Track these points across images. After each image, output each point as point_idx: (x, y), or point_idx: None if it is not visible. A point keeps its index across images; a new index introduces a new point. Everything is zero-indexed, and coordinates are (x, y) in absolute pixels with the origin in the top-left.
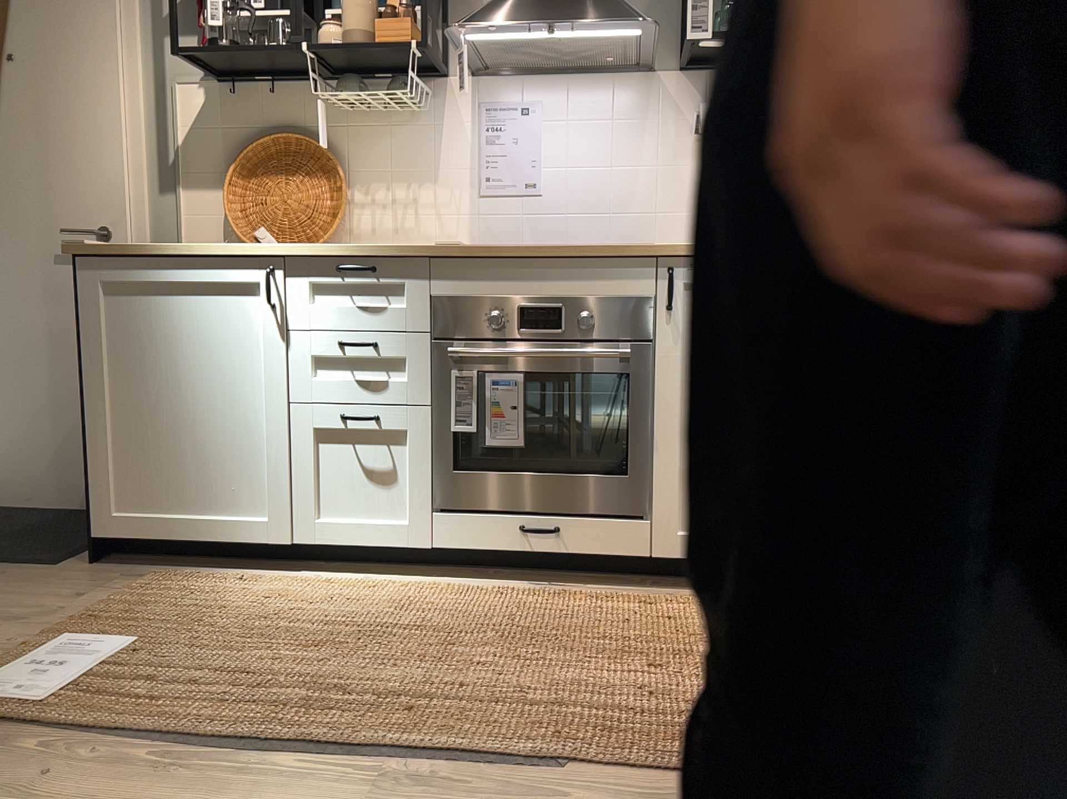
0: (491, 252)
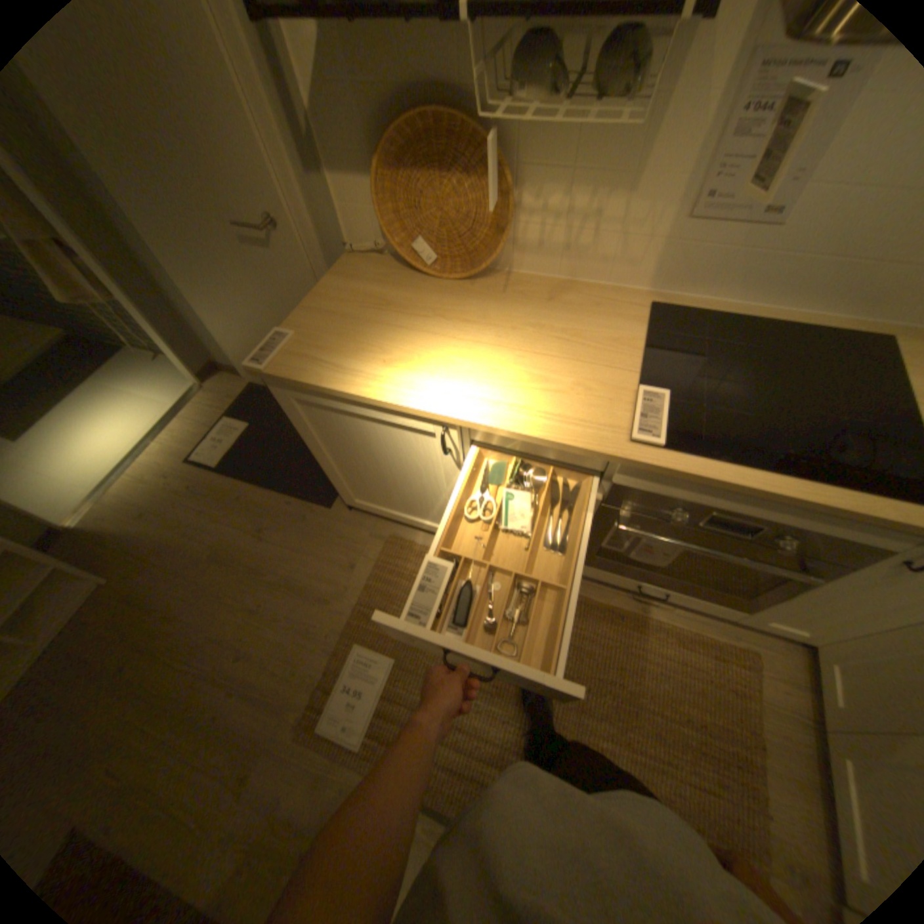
0: (707, 481)
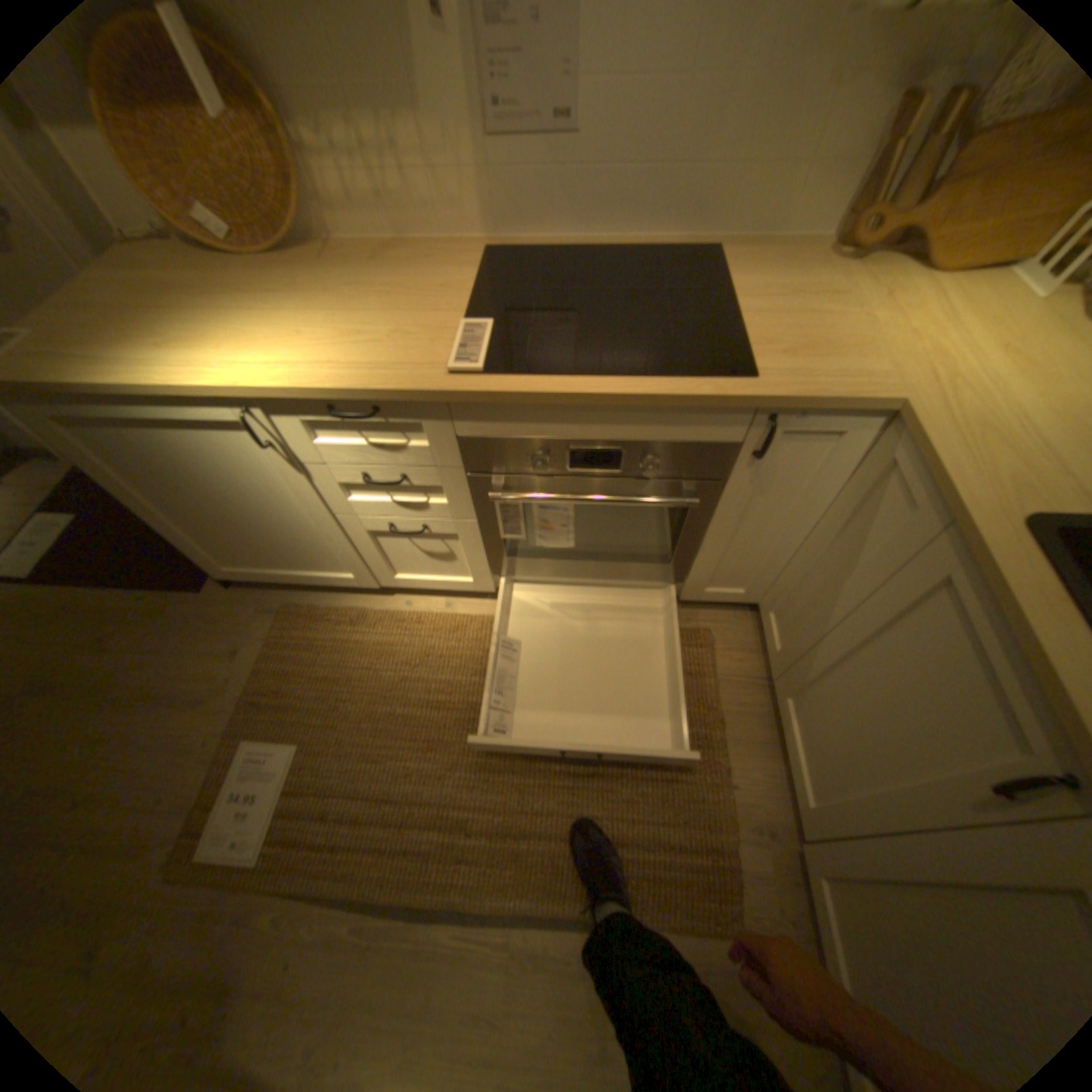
0: (531, 397)
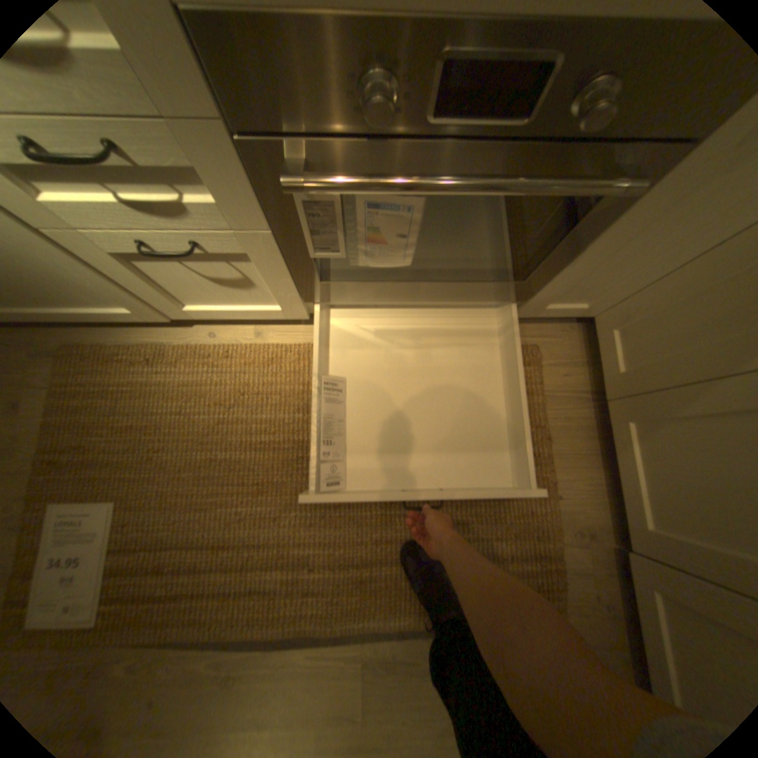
0: None
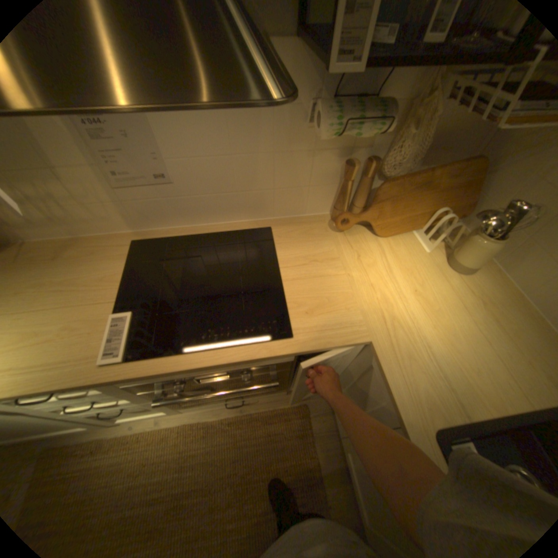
0: (157, 375)
